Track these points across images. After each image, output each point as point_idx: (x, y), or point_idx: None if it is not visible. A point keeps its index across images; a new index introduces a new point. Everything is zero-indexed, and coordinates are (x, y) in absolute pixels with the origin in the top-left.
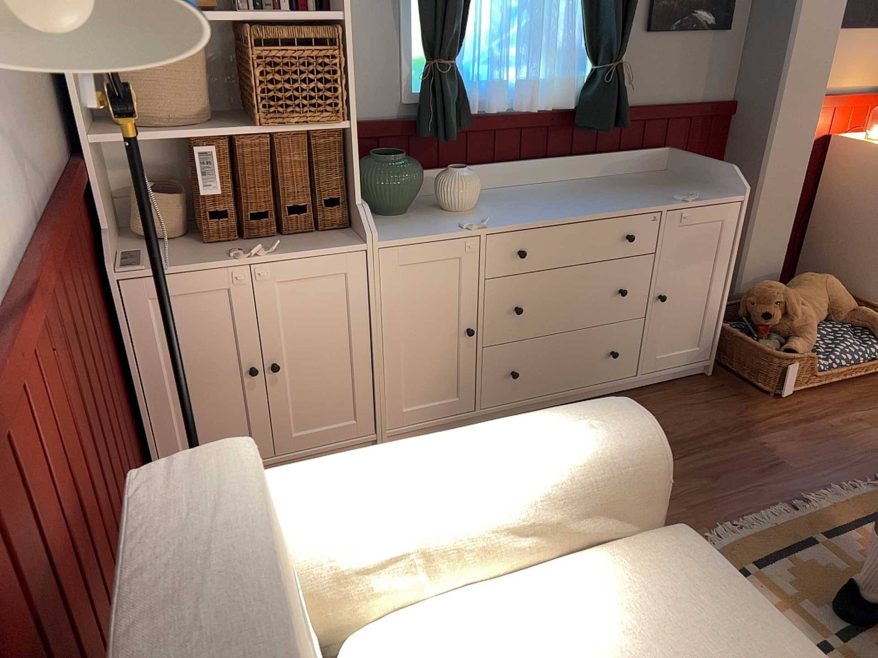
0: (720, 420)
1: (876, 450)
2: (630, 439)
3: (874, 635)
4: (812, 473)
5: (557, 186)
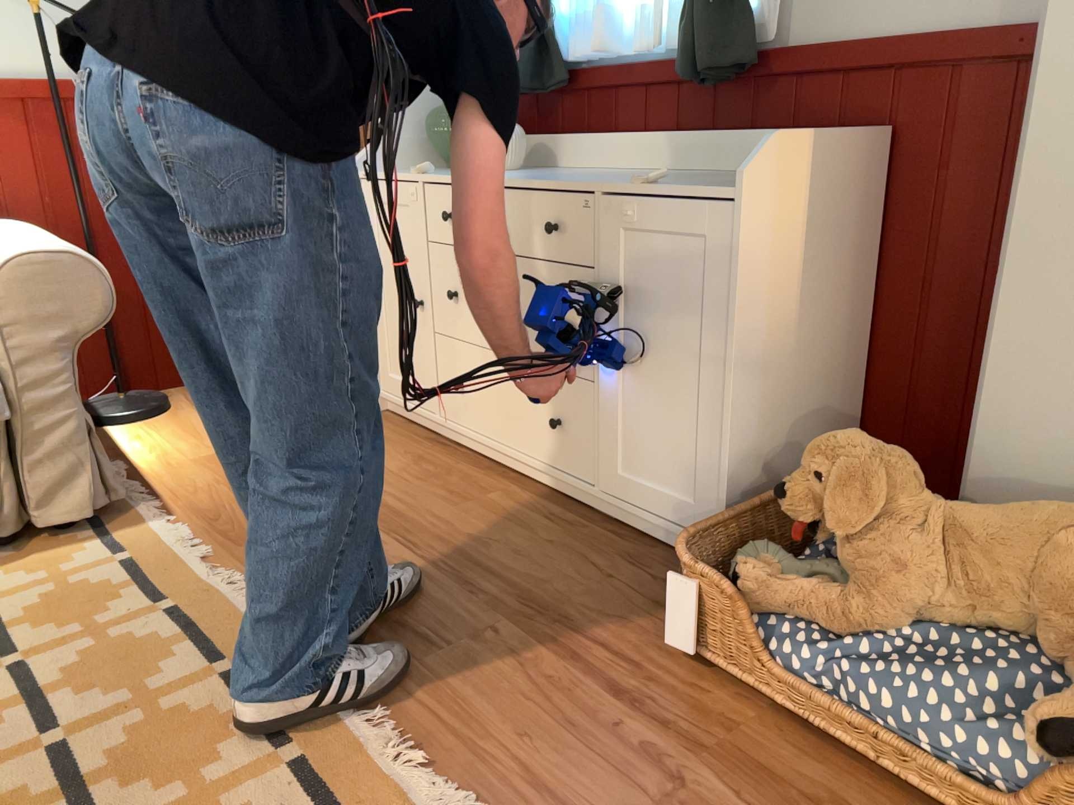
0: (556, 589)
1: (544, 785)
2: (7, 256)
3: (16, 698)
4: (420, 681)
5: (649, 173)
